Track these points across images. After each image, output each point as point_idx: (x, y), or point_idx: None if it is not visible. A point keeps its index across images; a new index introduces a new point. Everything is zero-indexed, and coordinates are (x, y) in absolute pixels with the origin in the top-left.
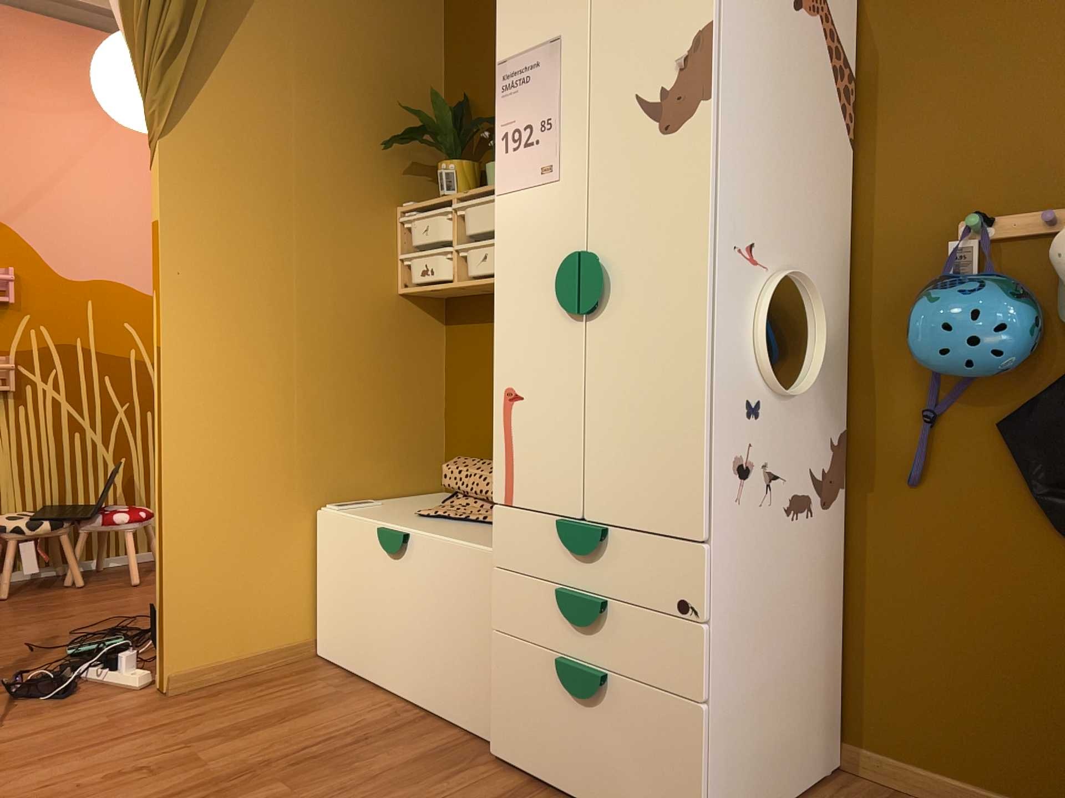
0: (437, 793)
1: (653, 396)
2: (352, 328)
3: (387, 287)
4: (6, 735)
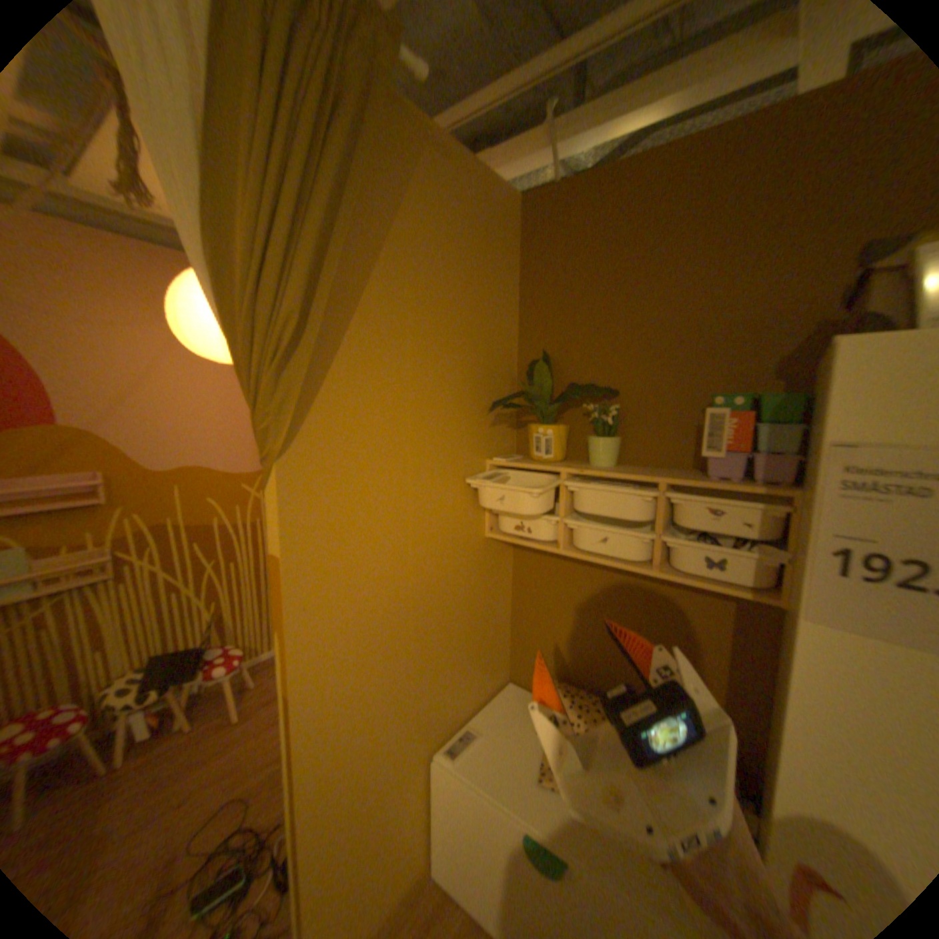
0: None
1: None
2: (455, 583)
3: (479, 533)
4: None
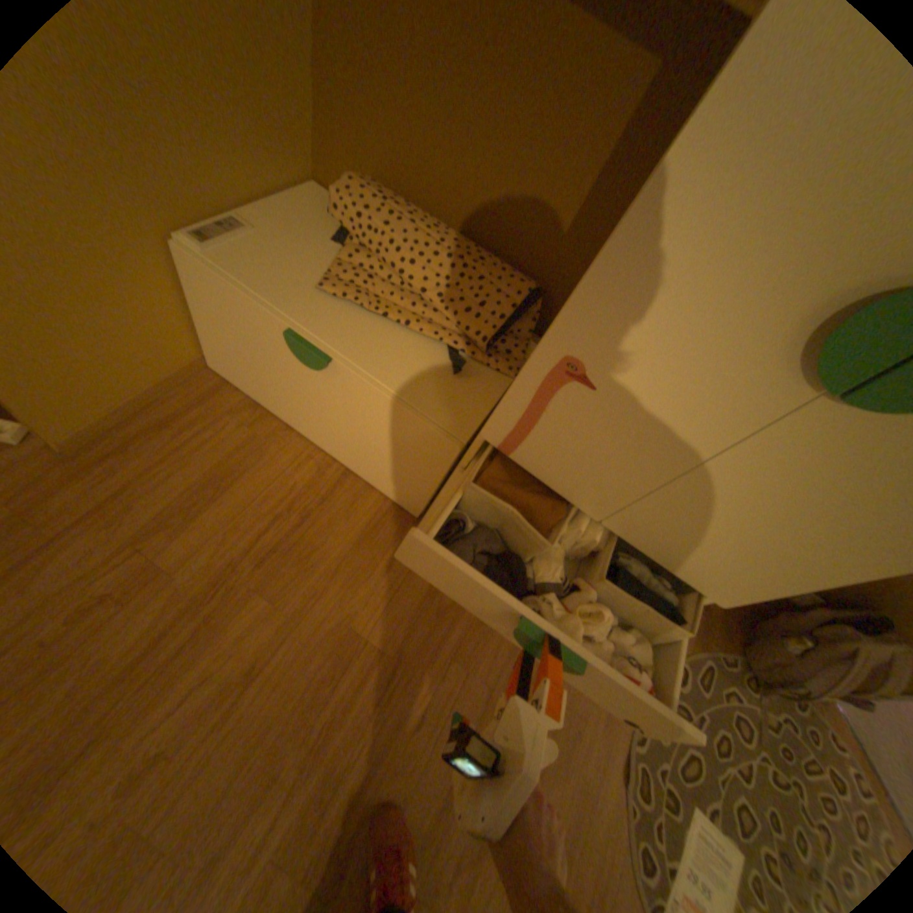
0: (389, 584)
1: (811, 530)
2: None
3: None
4: None
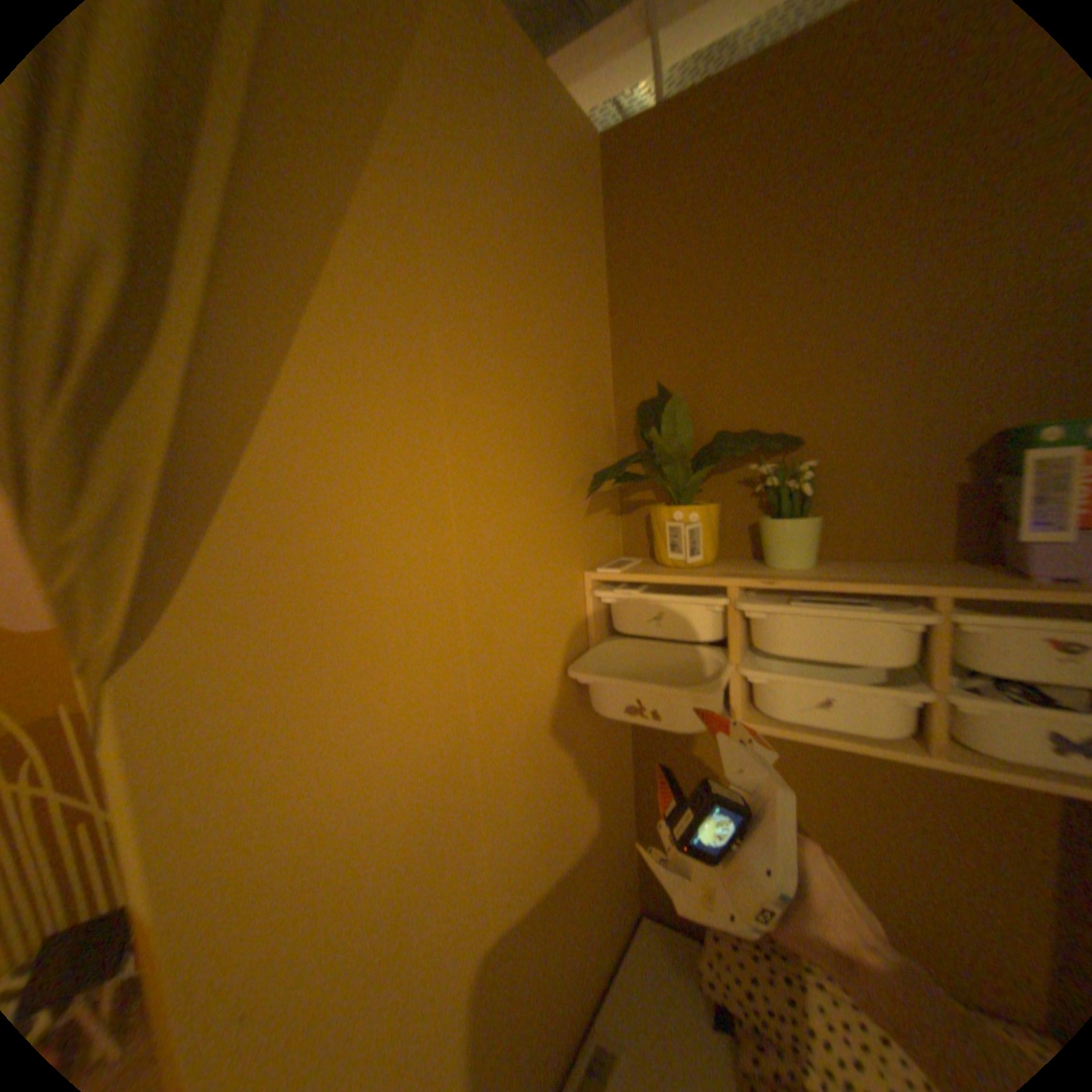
0: None
1: None
2: (555, 795)
3: (584, 696)
4: None
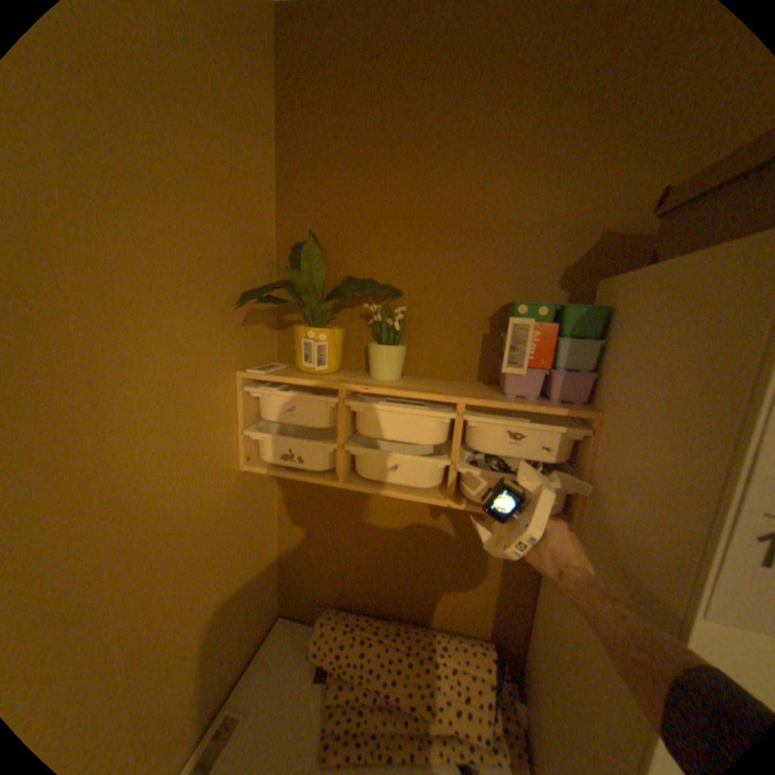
0: None
1: None
2: (196, 546)
3: (231, 468)
4: None
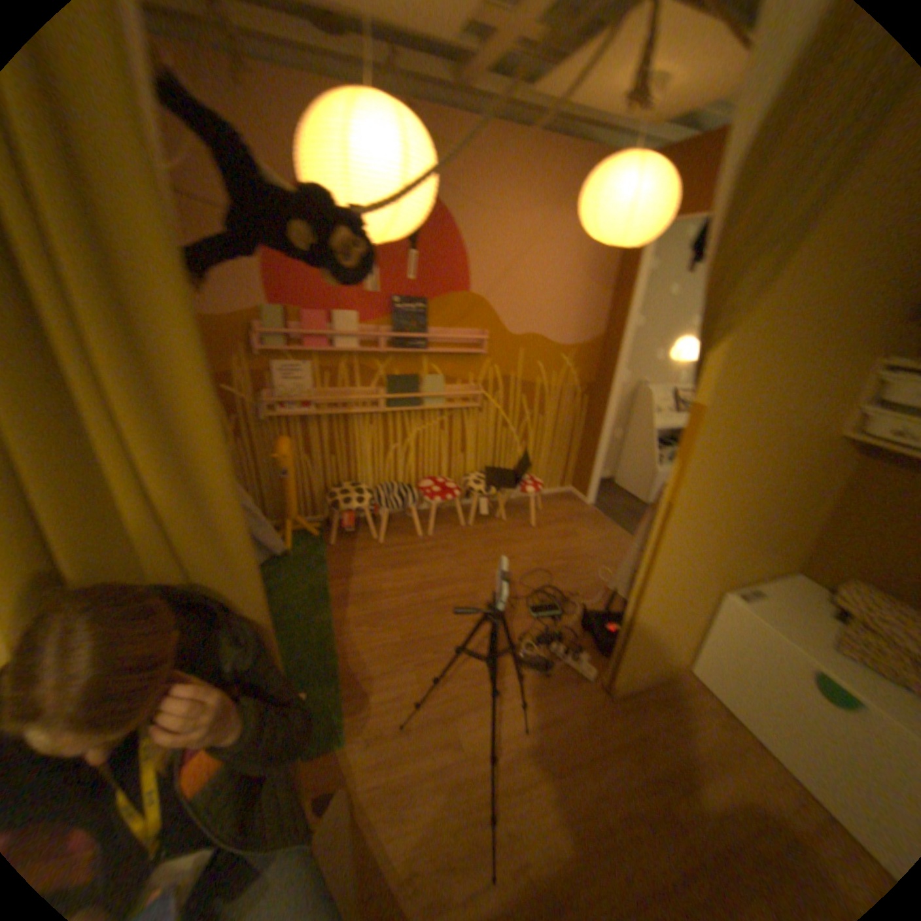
0: None
1: None
2: (800, 468)
3: (839, 430)
4: (537, 720)
